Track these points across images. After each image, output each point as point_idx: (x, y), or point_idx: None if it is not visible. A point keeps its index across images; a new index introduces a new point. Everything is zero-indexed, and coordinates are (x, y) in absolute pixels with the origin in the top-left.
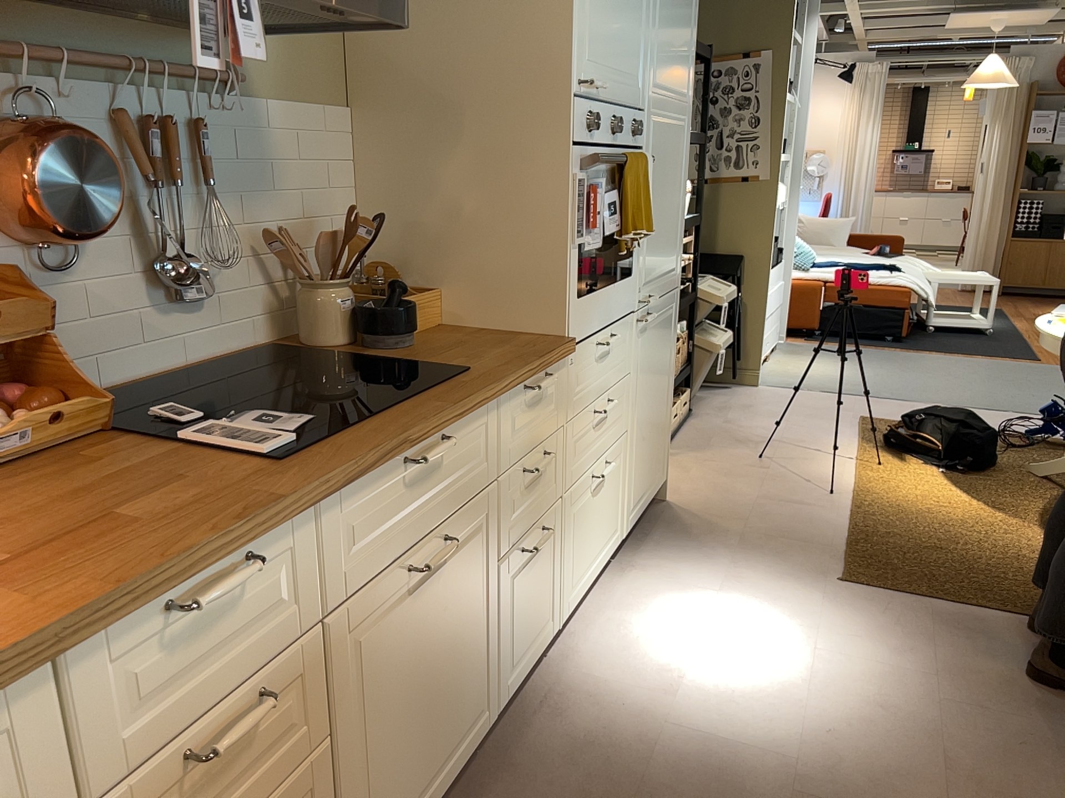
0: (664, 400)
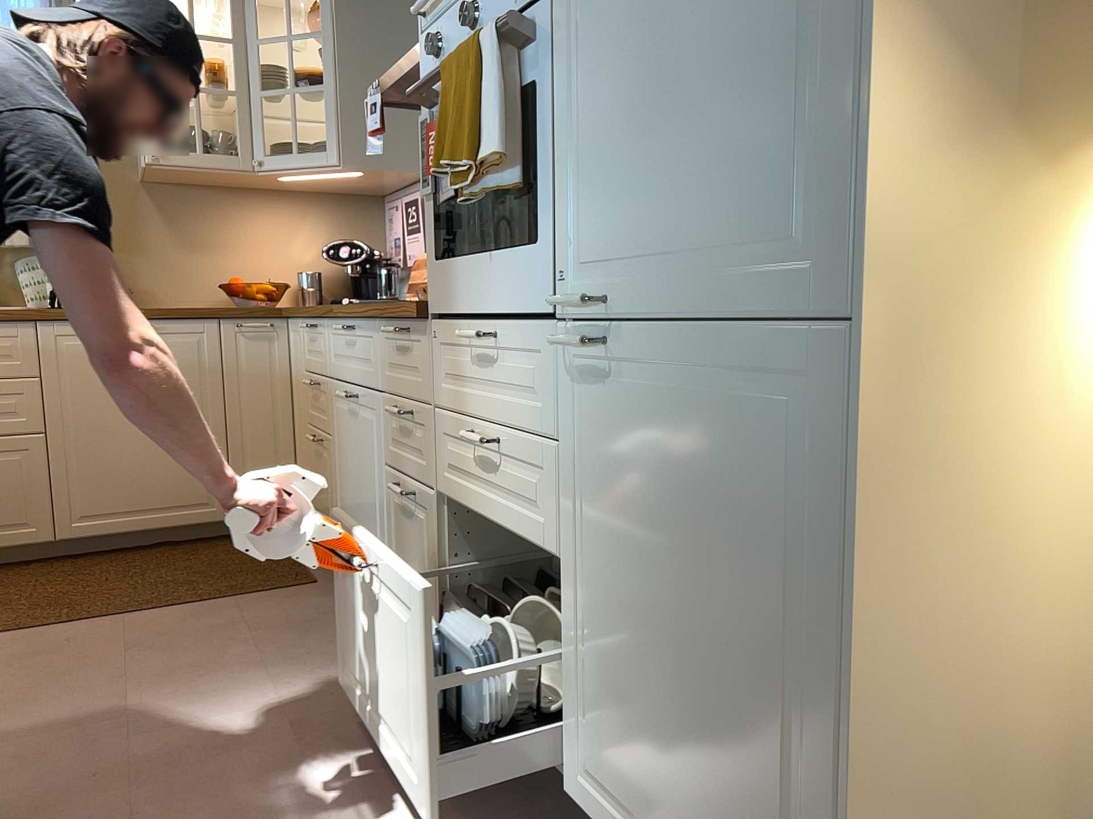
0: (764, 698)
